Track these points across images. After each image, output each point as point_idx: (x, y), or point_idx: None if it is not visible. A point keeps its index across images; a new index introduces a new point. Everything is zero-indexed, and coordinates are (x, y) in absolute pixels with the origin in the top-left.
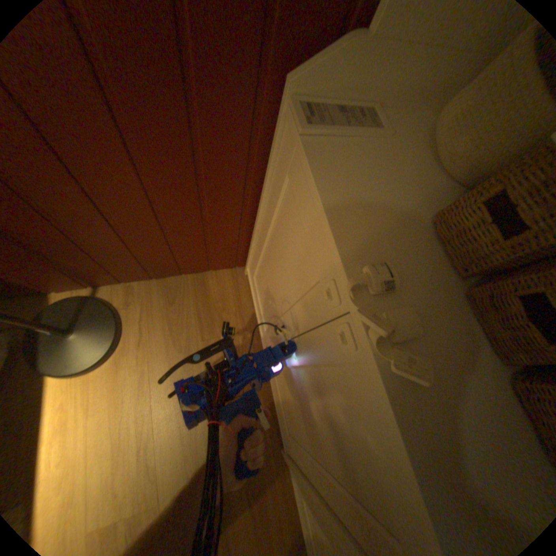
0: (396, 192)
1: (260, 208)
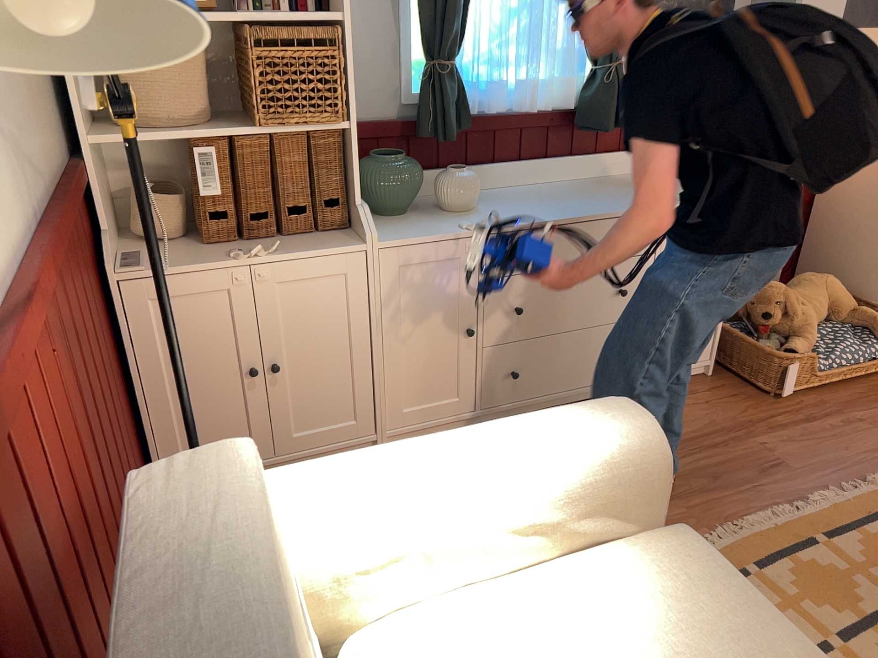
0: (185, 253)
1: (127, 378)
